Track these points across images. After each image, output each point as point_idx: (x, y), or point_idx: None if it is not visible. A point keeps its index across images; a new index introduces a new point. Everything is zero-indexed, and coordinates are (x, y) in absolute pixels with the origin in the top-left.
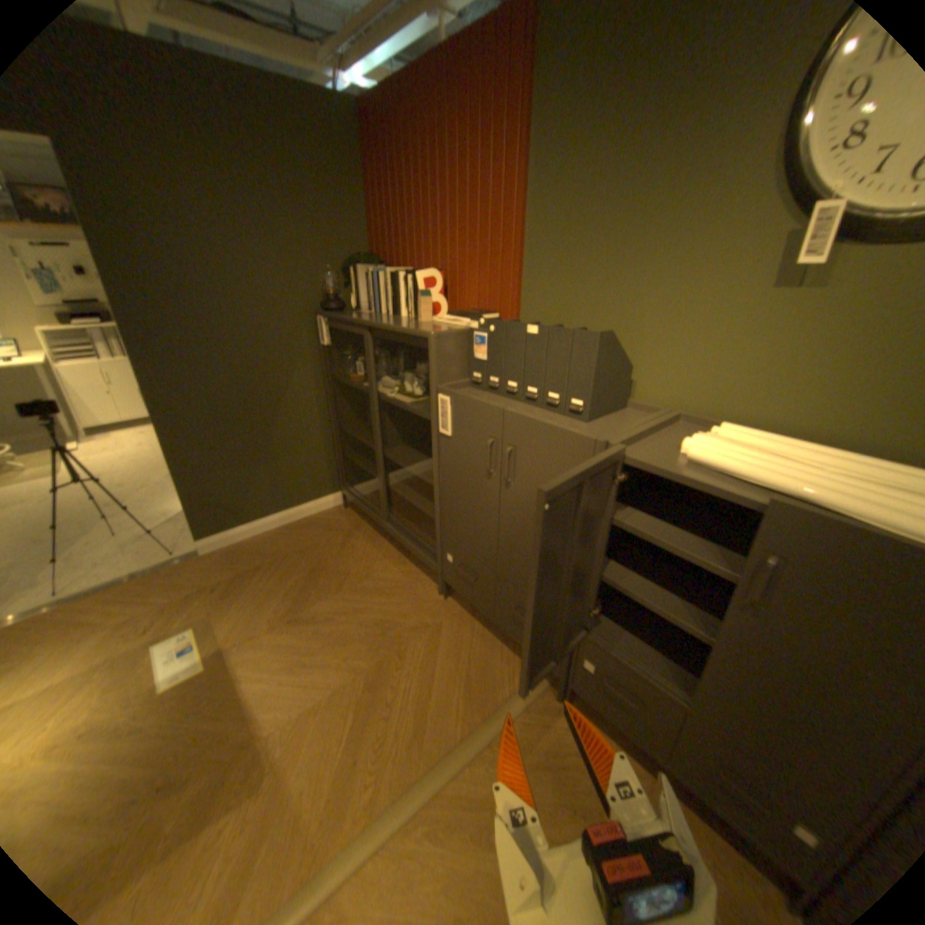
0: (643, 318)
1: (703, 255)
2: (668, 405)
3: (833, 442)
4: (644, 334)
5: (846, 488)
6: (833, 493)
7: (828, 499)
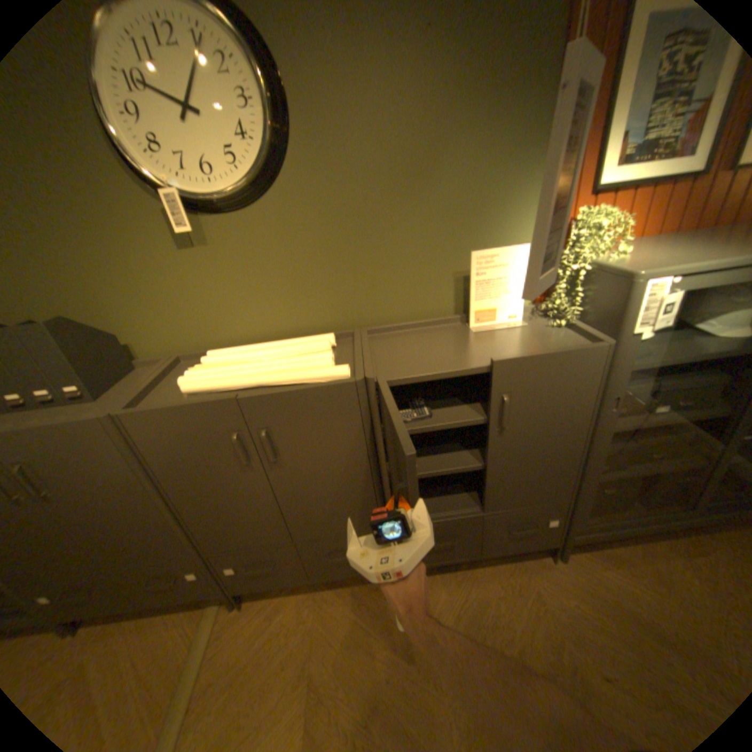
0: (96, 293)
1: (109, 234)
2: (166, 354)
3: (272, 338)
4: (107, 306)
5: (276, 369)
6: (268, 377)
7: (267, 382)
